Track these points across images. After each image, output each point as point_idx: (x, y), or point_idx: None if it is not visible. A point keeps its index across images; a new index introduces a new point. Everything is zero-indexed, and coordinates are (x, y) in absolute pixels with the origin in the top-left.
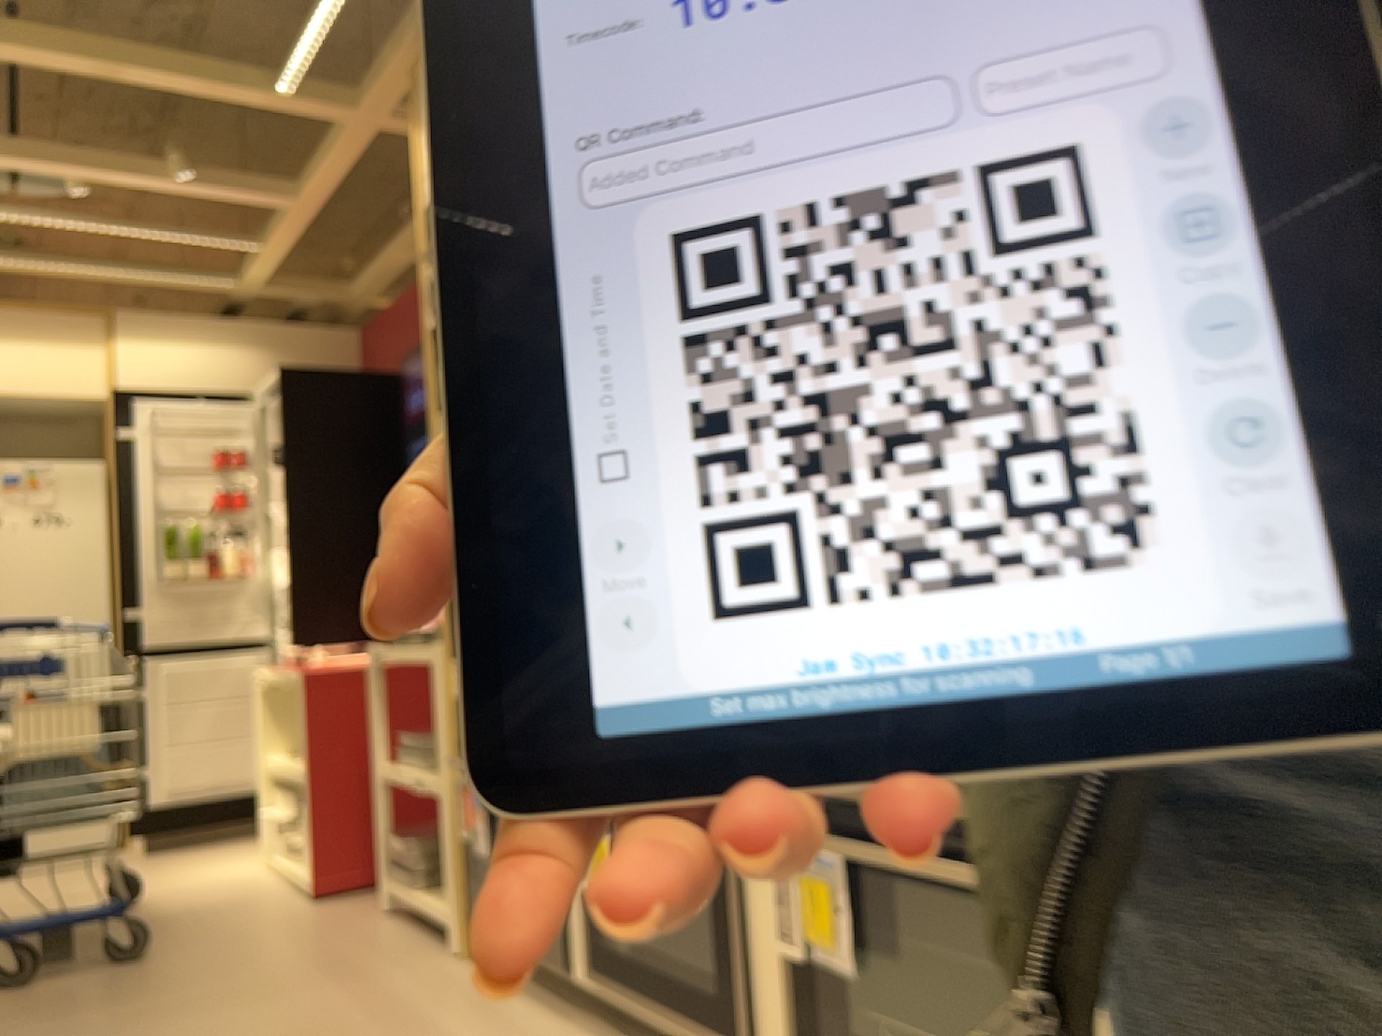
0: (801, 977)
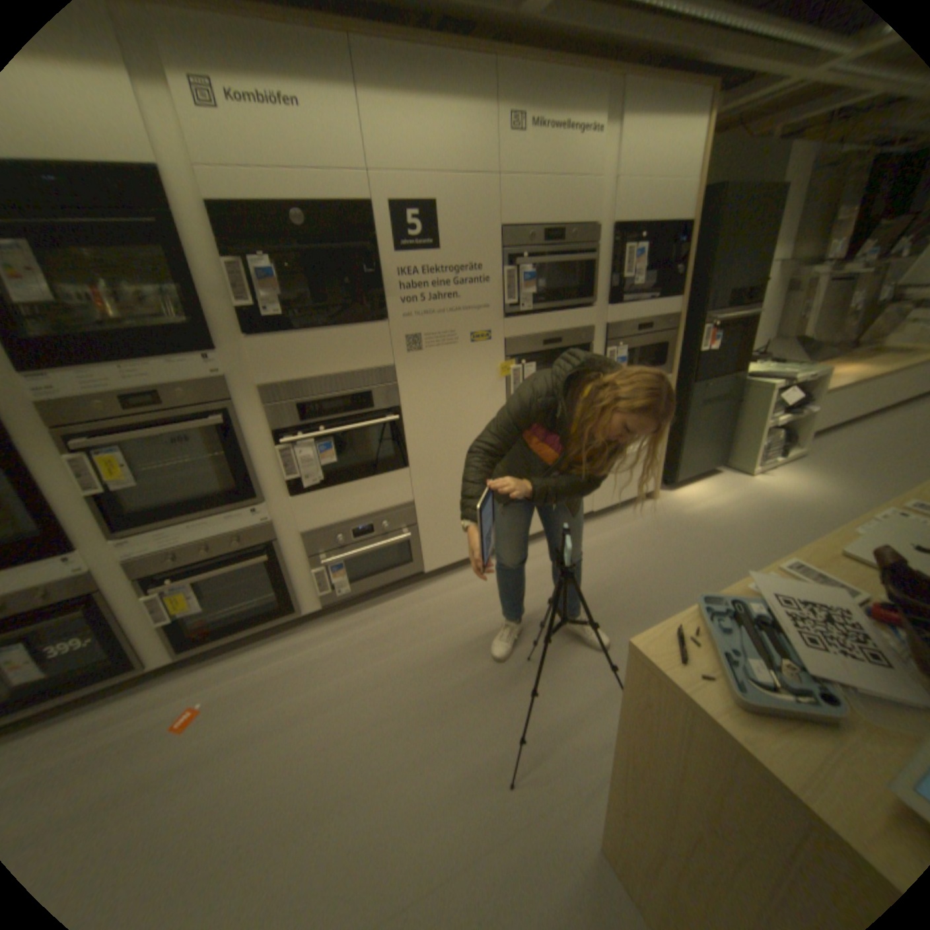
0: (165, 630)
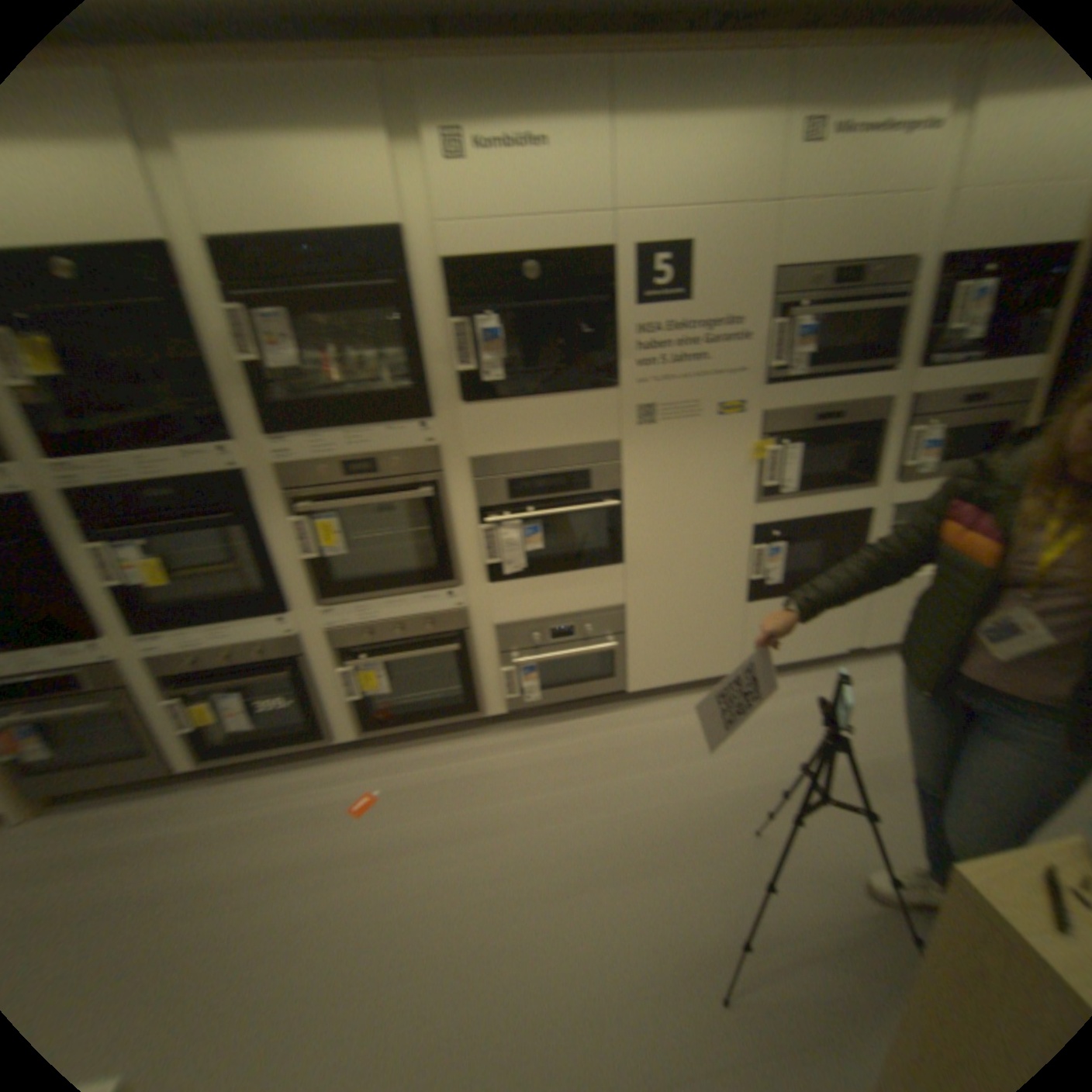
0: (352, 707)
